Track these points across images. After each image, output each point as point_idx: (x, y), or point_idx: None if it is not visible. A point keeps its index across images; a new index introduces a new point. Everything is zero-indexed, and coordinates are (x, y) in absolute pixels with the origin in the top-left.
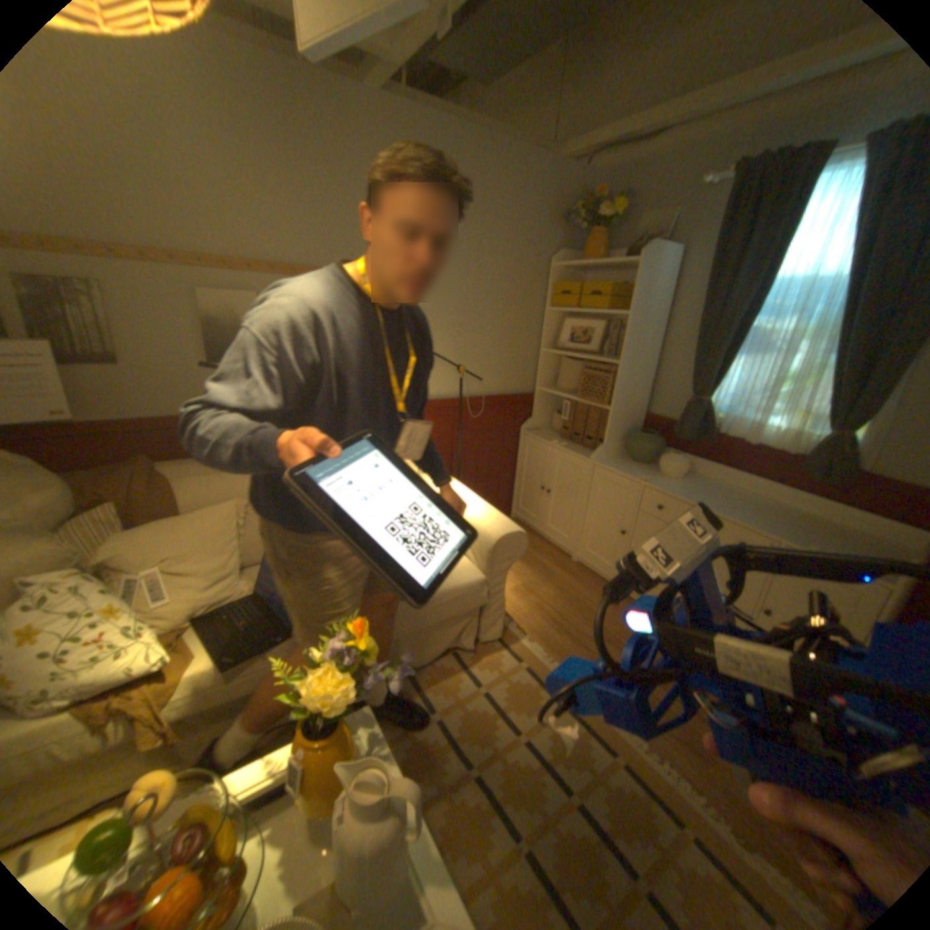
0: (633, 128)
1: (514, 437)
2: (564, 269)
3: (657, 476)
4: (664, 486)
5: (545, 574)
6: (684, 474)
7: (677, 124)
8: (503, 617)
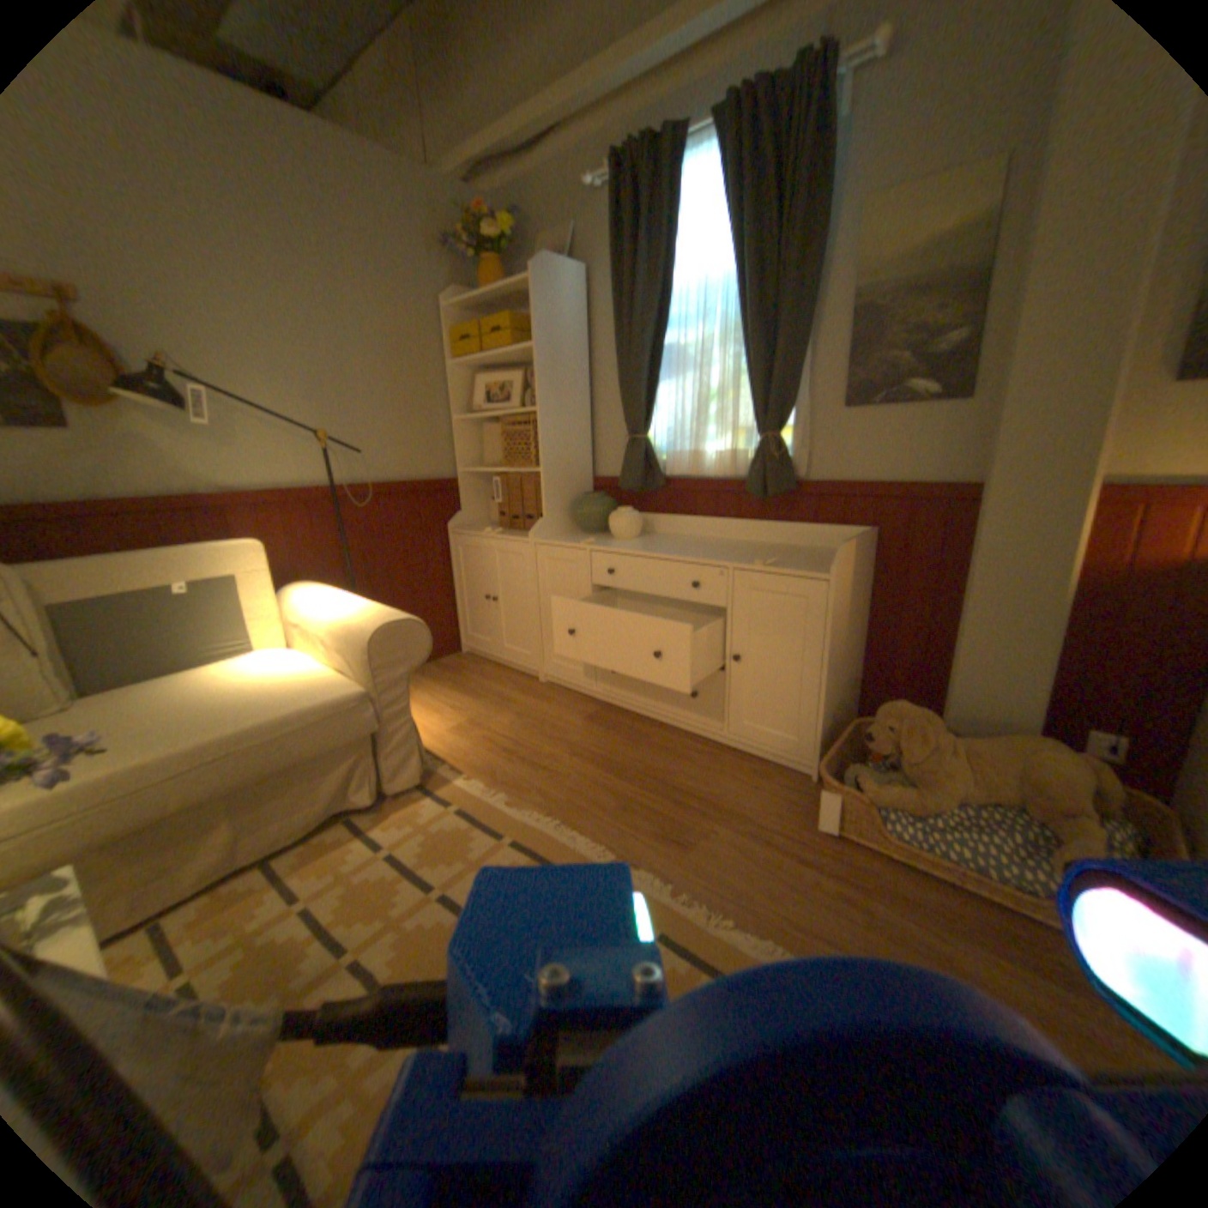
0: (502, 132)
1: (441, 538)
2: (459, 311)
3: (606, 540)
4: (611, 546)
5: (501, 702)
6: (636, 531)
7: (551, 129)
8: (417, 752)
